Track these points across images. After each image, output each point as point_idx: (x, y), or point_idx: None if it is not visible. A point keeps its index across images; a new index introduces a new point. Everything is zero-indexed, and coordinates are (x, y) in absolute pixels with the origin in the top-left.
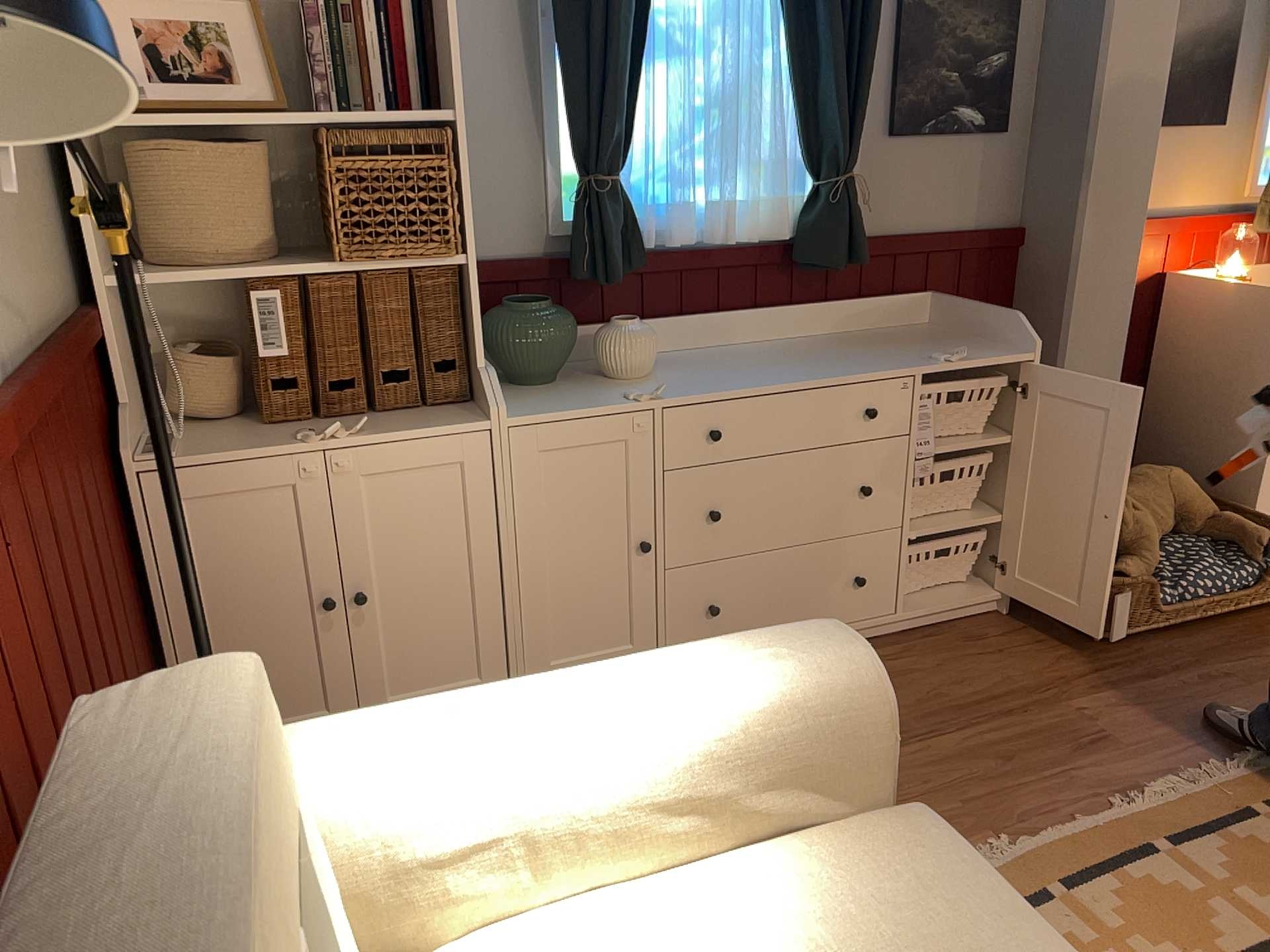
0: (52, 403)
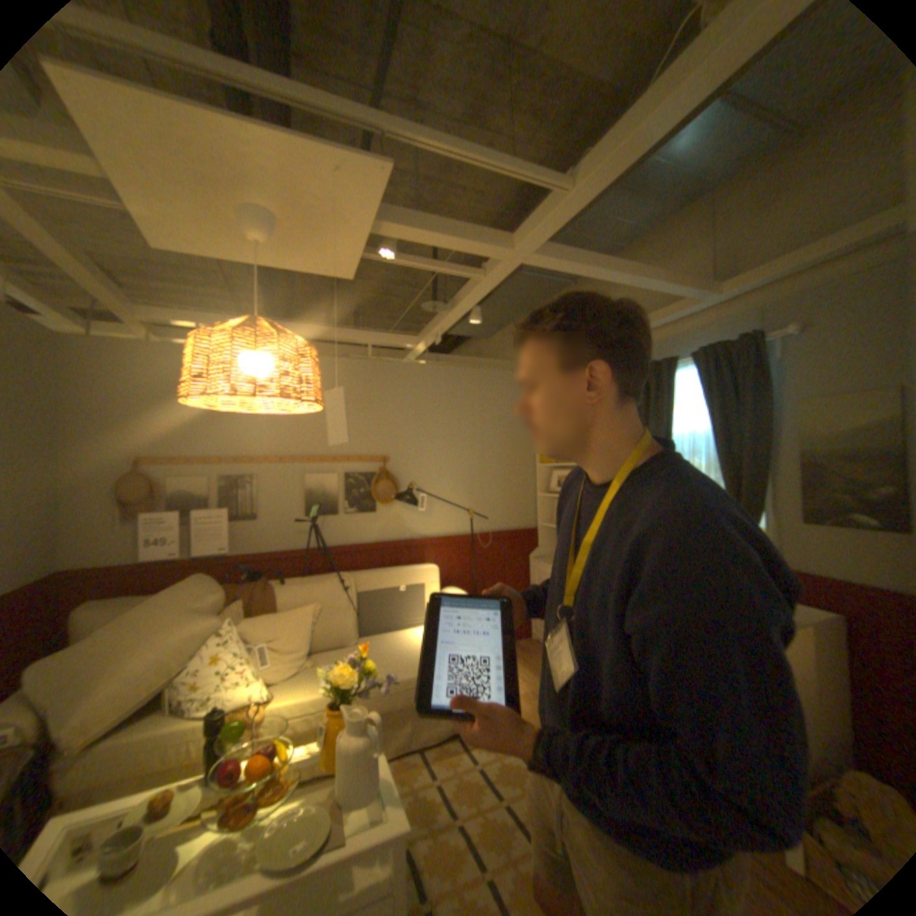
0: (500, 539)
